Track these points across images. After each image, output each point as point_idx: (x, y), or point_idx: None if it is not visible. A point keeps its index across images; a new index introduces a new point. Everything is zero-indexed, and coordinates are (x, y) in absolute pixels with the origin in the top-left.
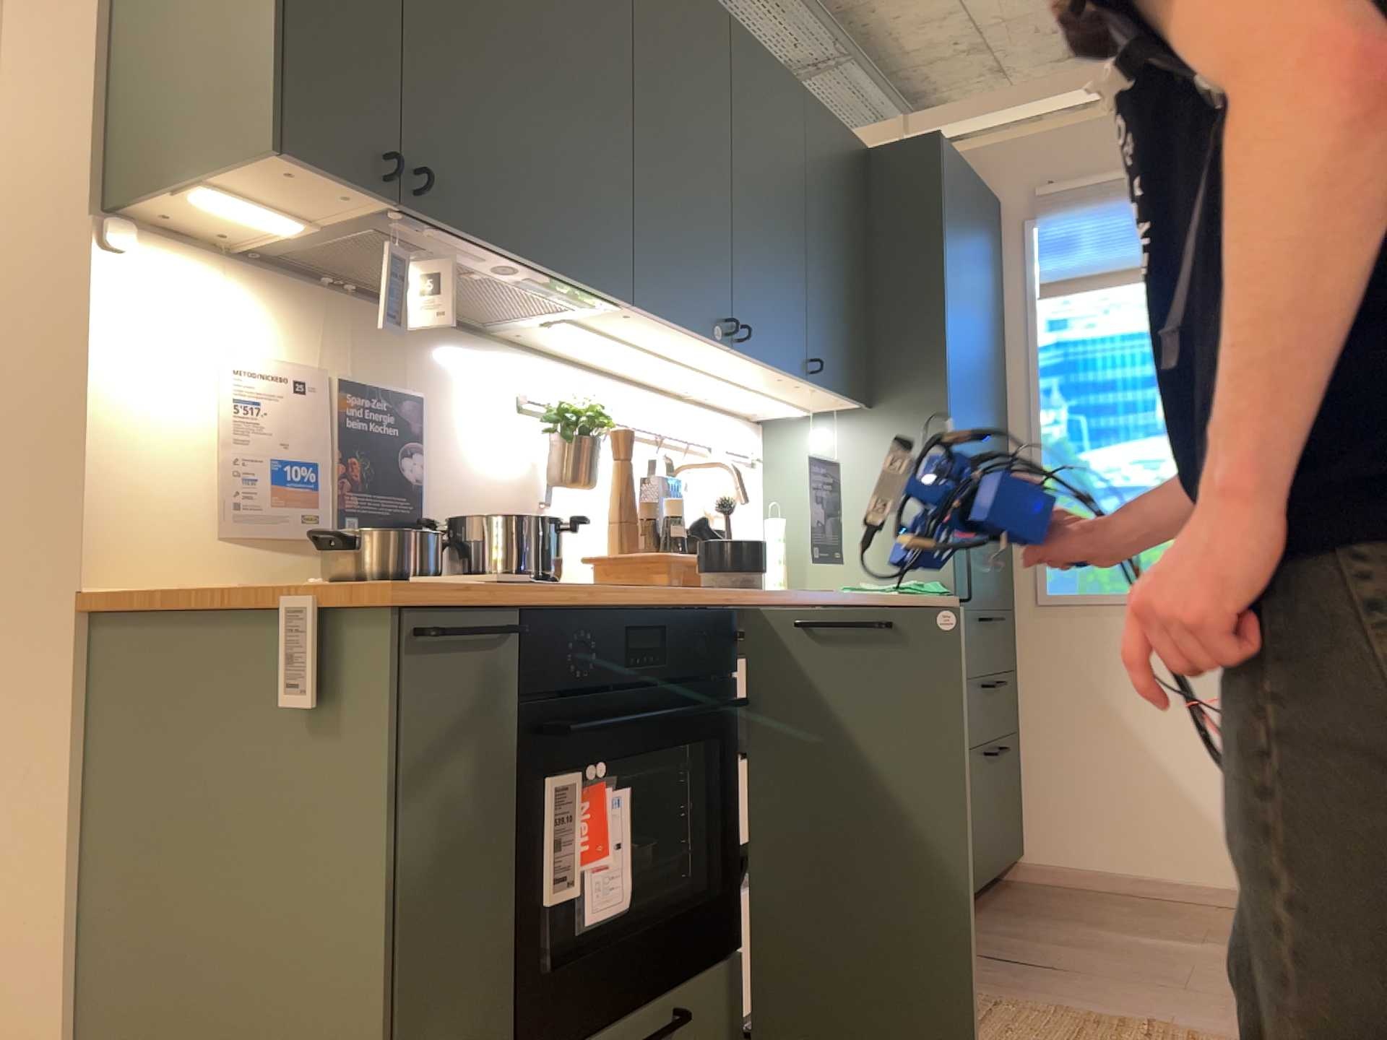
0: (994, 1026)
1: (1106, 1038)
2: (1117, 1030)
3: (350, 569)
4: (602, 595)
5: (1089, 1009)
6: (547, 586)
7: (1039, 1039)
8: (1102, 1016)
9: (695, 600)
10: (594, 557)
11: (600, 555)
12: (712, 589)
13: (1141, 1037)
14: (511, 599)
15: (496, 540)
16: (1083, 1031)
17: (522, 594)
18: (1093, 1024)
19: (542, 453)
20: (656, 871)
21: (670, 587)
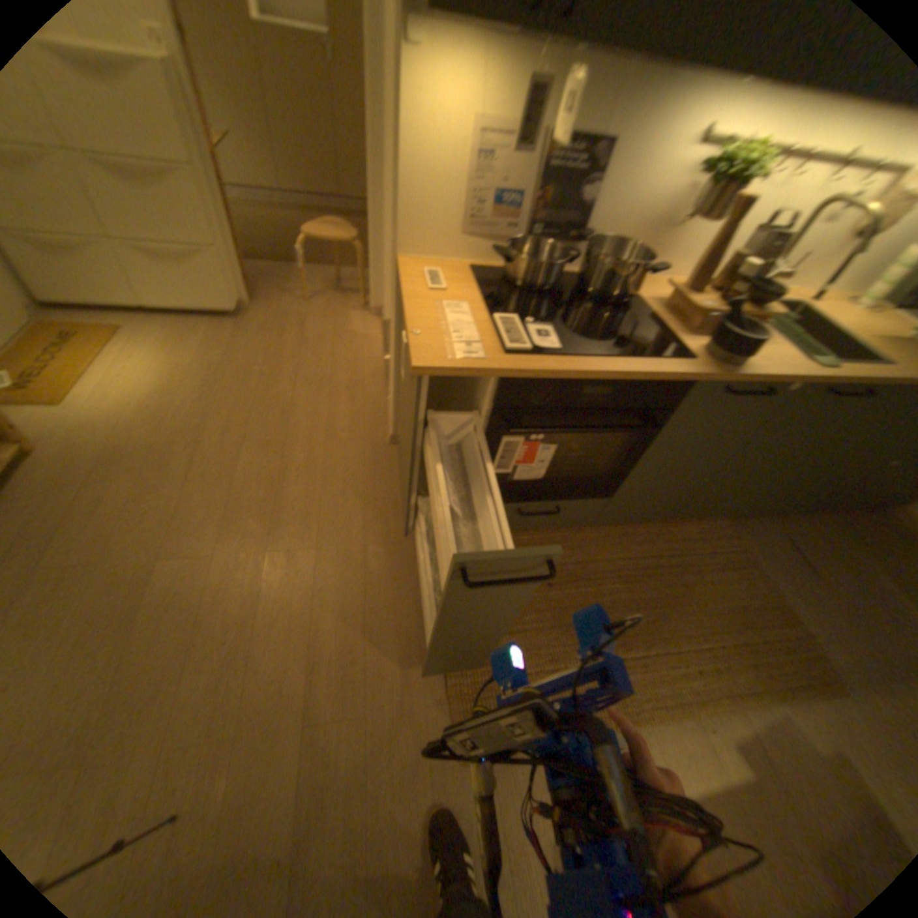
0: (732, 576)
1: (775, 624)
2: (786, 625)
3: (511, 269)
4: (576, 367)
5: (794, 605)
6: (540, 357)
7: (742, 598)
8: (791, 614)
9: (658, 372)
10: (673, 284)
11: (679, 283)
12: (689, 361)
13: (792, 637)
14: (501, 370)
15: (600, 267)
16: (769, 612)
17: (502, 373)
18: (780, 613)
19: (702, 182)
20: (580, 461)
21: (650, 358)
